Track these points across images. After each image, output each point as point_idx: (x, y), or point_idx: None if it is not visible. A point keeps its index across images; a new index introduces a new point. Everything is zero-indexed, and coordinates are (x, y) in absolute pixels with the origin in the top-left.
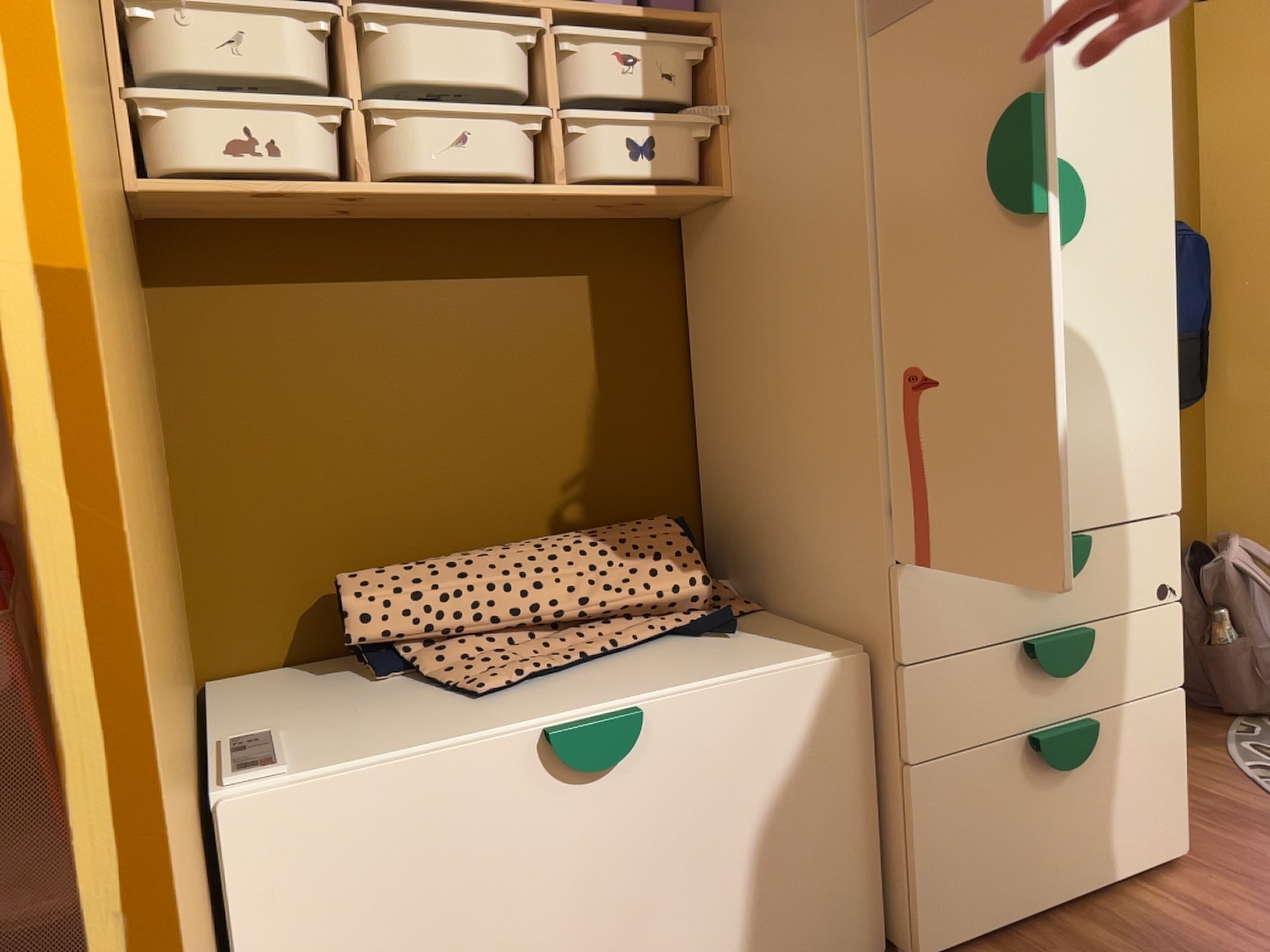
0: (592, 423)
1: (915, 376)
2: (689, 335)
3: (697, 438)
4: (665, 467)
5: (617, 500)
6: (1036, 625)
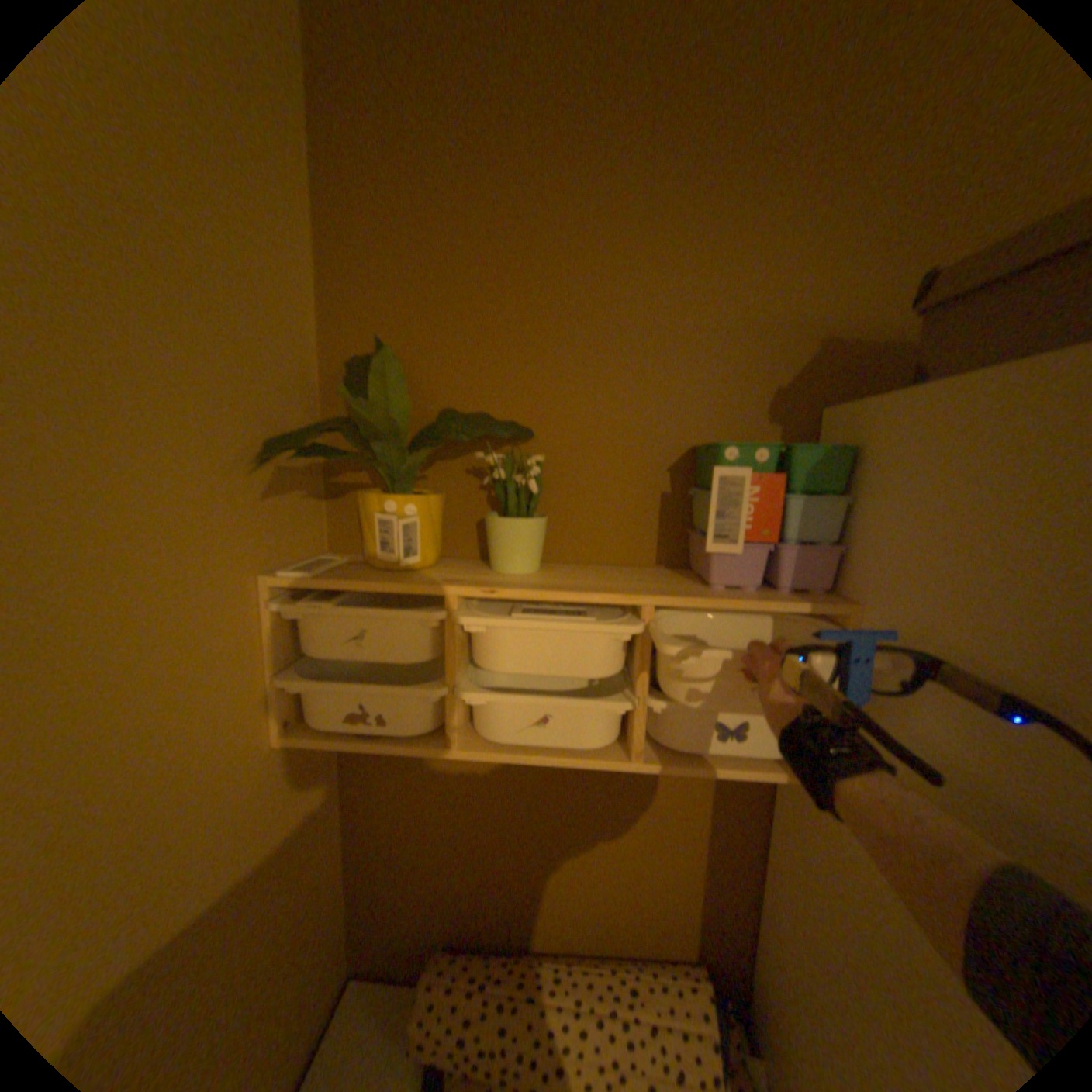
0: (659, 872)
1: None
2: (769, 822)
3: (759, 905)
4: (722, 918)
5: (671, 933)
6: None
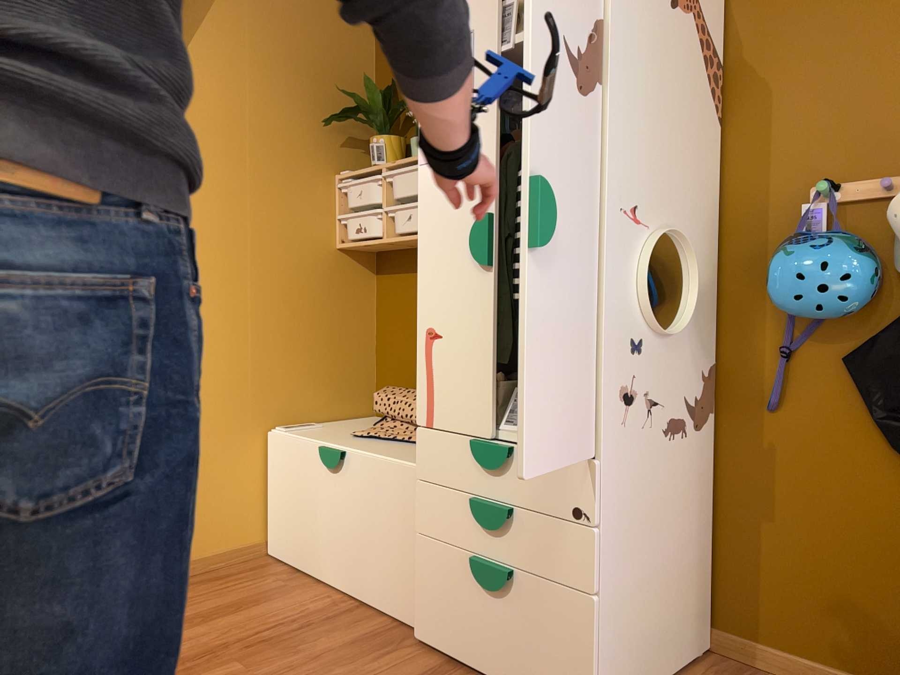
0: None
1: (427, 331)
2: None
3: None
4: None
5: None
6: (482, 491)
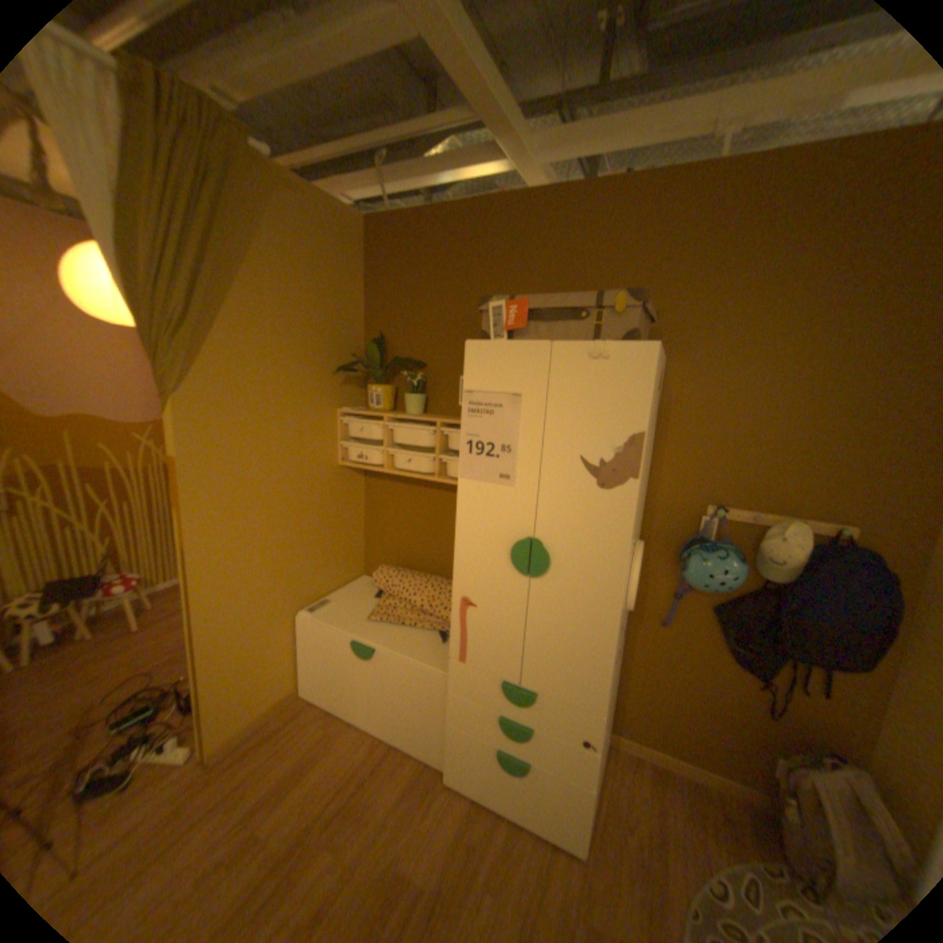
0: None
1: (462, 599)
2: None
3: None
4: None
5: None
6: (507, 713)
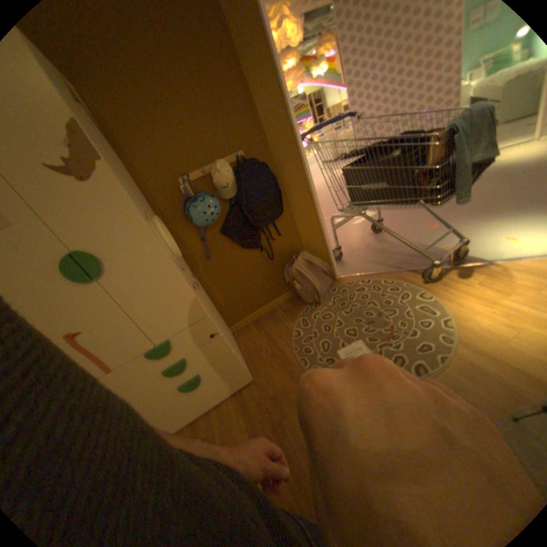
0: None
1: (66, 337)
2: None
3: None
4: None
5: None
6: (164, 366)
